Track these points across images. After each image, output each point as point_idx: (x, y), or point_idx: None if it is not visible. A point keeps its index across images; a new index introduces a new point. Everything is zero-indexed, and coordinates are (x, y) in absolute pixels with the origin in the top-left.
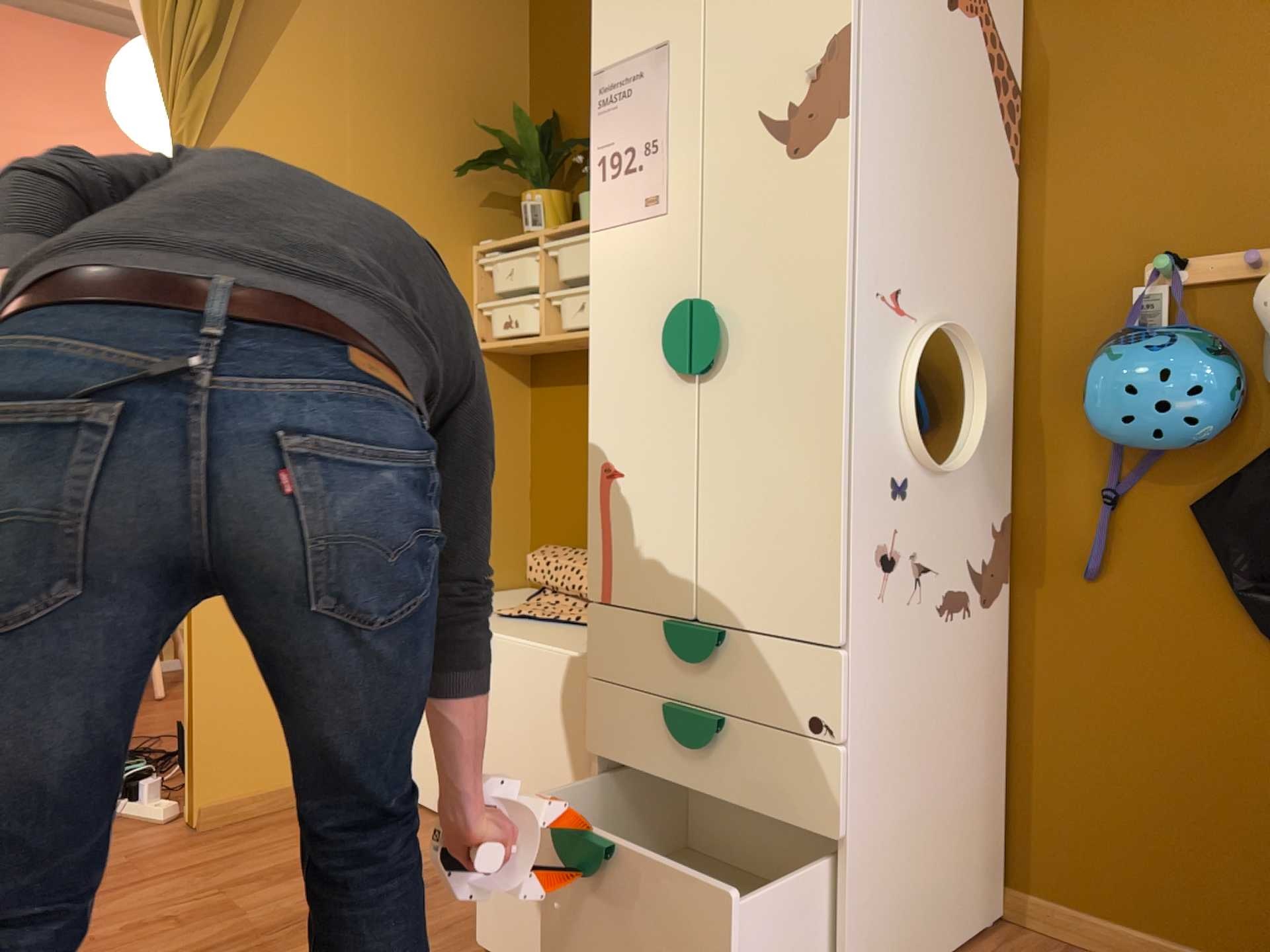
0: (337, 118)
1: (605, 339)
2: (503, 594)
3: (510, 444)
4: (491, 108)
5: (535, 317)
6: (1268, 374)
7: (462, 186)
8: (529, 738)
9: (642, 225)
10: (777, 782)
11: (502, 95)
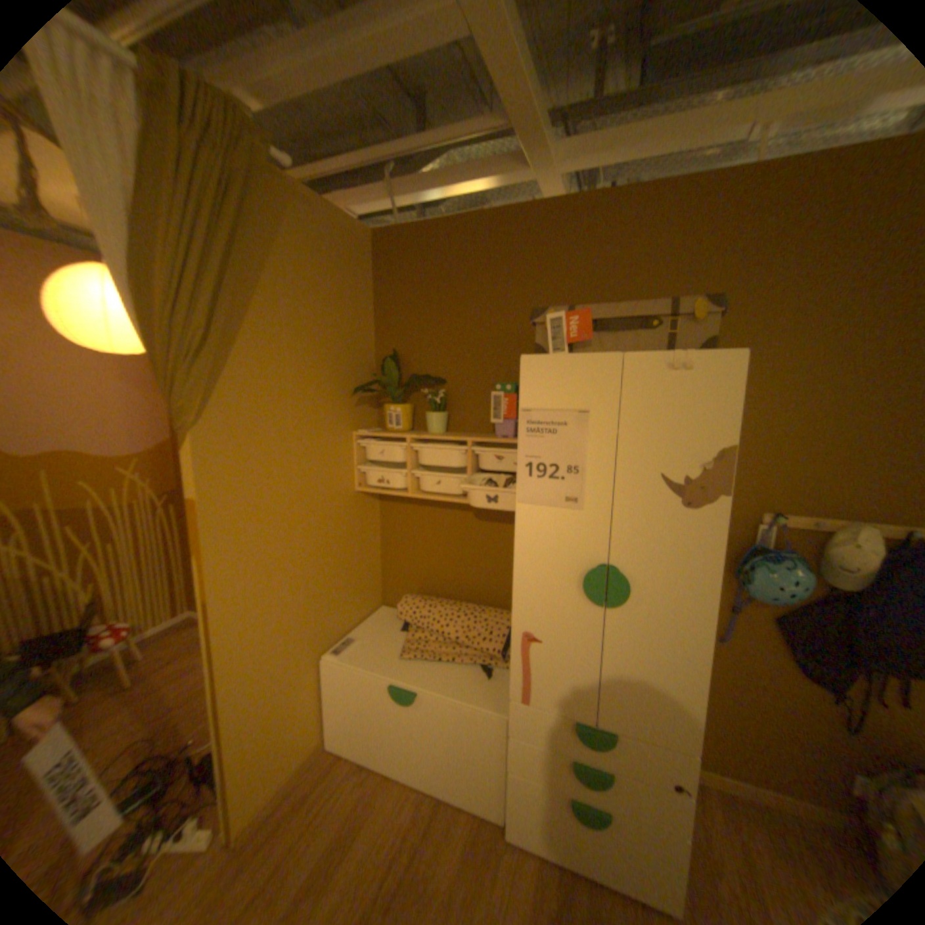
0: (278, 370)
1: (527, 566)
2: (375, 618)
3: (372, 535)
4: (357, 345)
5: (401, 480)
6: (827, 578)
7: (345, 397)
8: (453, 749)
9: (562, 511)
10: (649, 810)
11: (361, 336)
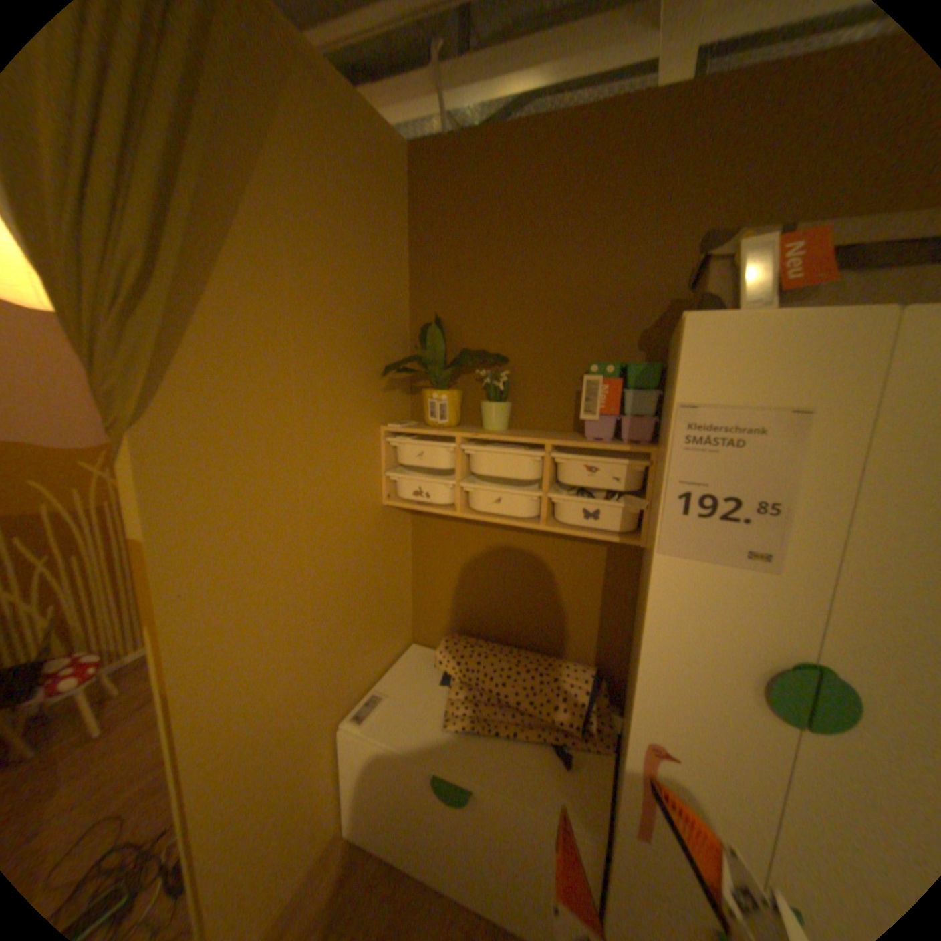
0: (280, 336)
1: (667, 650)
2: (407, 661)
3: (403, 558)
4: (388, 307)
5: (447, 493)
6: None
7: (373, 378)
8: (522, 868)
9: (740, 573)
10: None
11: (394, 294)
